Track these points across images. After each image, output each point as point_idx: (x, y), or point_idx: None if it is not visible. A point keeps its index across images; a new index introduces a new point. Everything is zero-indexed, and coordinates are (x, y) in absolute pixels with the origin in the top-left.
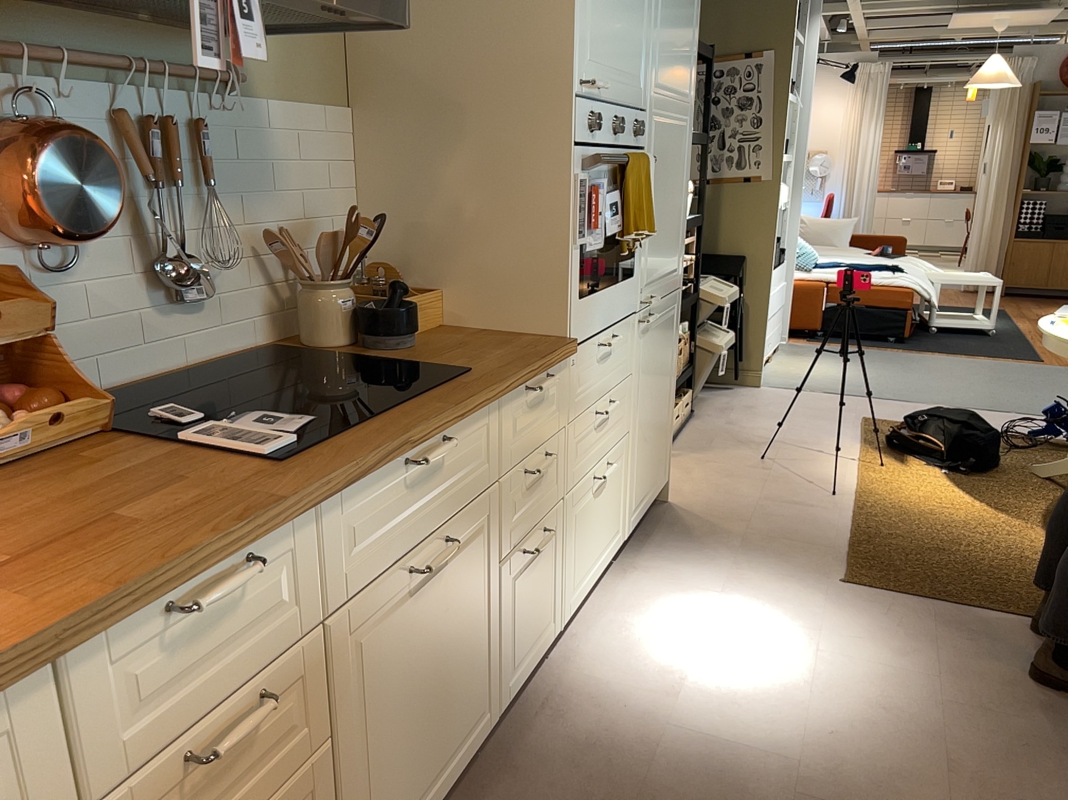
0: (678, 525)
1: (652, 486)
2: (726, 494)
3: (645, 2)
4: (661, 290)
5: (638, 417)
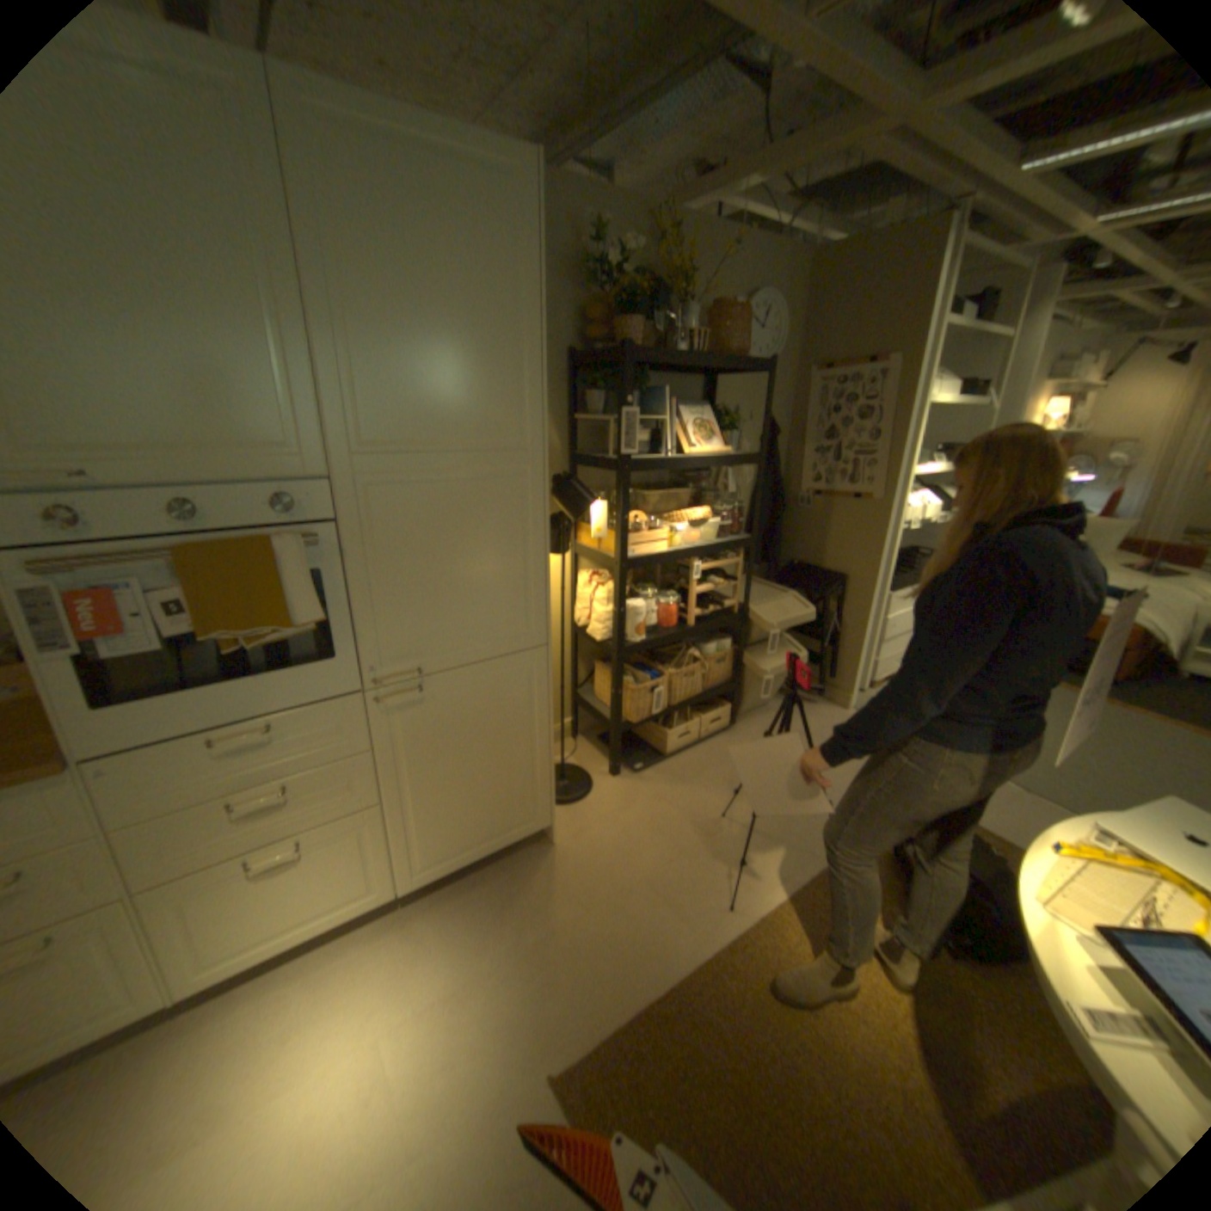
0: (516, 884)
1: (485, 839)
2: (618, 858)
3: (264, 347)
4: (456, 659)
5: (403, 788)
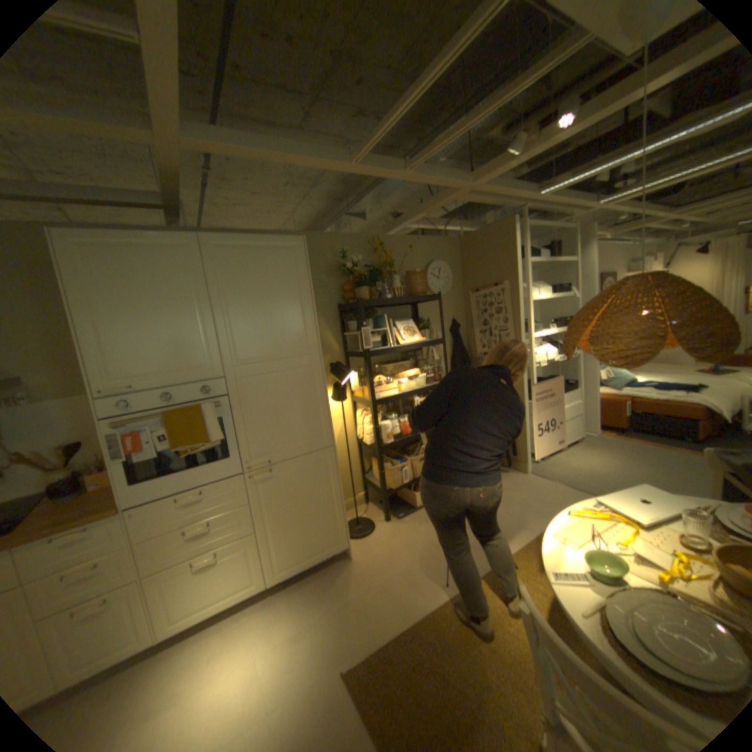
0: (330, 581)
1: (311, 555)
2: (386, 564)
3: (197, 330)
4: (287, 455)
5: (265, 524)
